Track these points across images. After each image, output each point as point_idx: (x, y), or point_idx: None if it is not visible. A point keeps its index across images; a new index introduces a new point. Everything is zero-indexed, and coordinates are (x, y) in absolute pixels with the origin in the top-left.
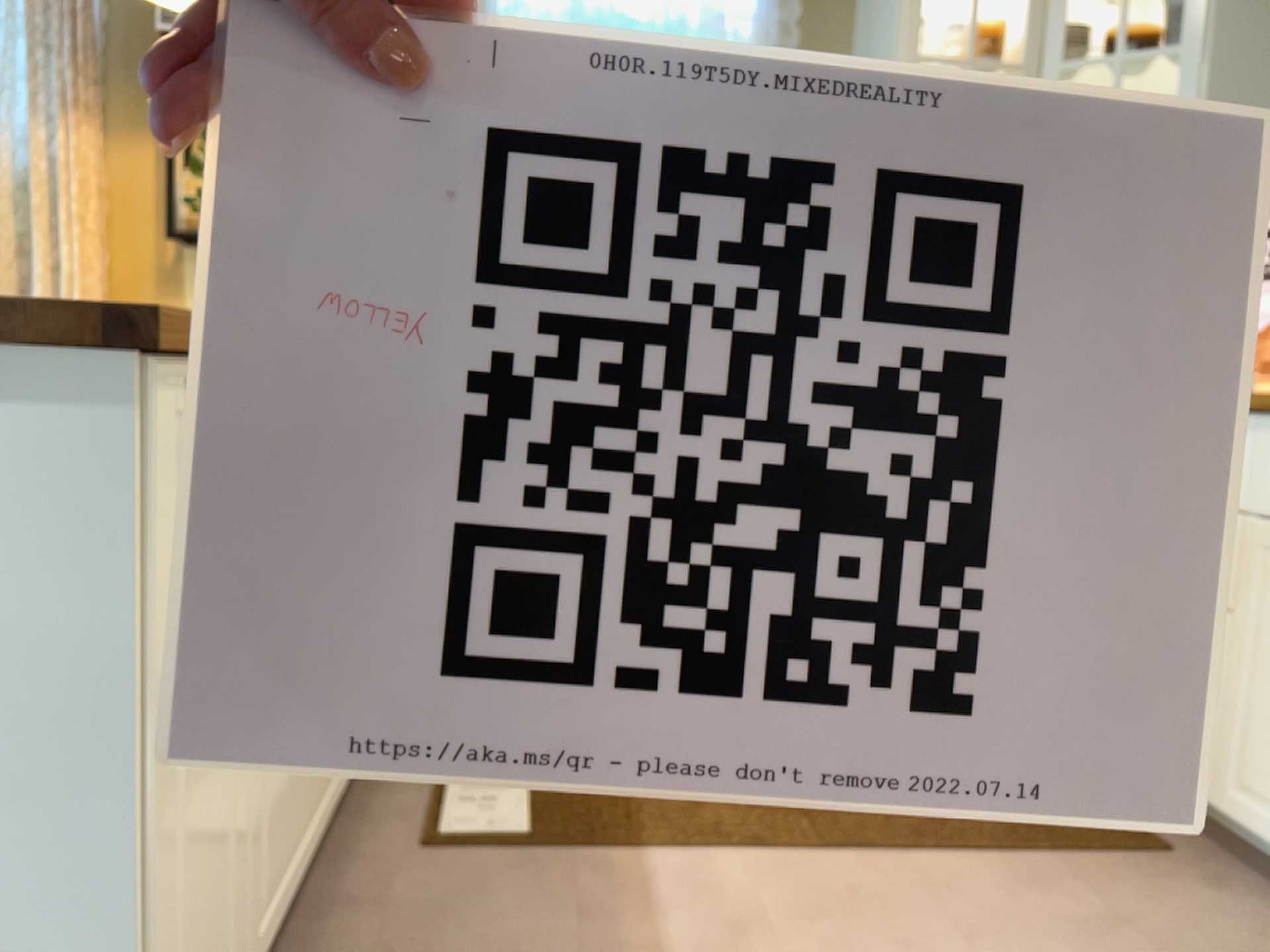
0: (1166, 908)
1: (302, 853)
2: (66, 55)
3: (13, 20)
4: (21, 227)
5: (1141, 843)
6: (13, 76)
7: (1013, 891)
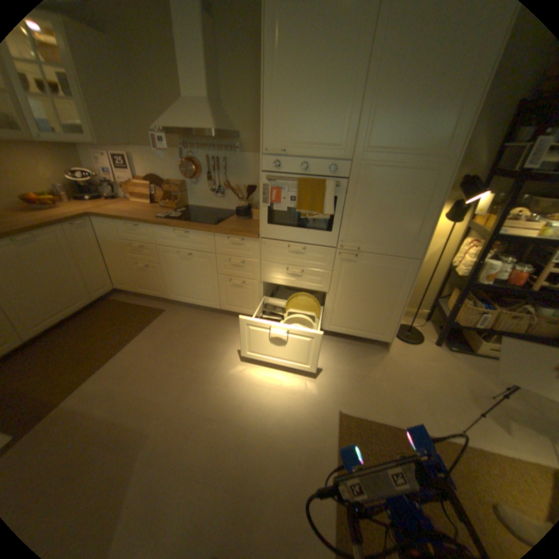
0: (172, 323)
1: None
2: None
3: None
4: None
5: (158, 312)
6: None
7: (148, 340)
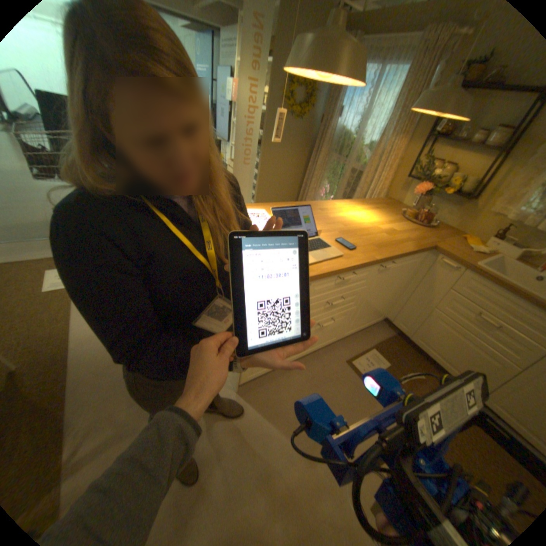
0: None
1: (316, 349)
2: (408, 115)
3: (400, 103)
4: (377, 163)
5: None
6: (393, 121)
7: None
